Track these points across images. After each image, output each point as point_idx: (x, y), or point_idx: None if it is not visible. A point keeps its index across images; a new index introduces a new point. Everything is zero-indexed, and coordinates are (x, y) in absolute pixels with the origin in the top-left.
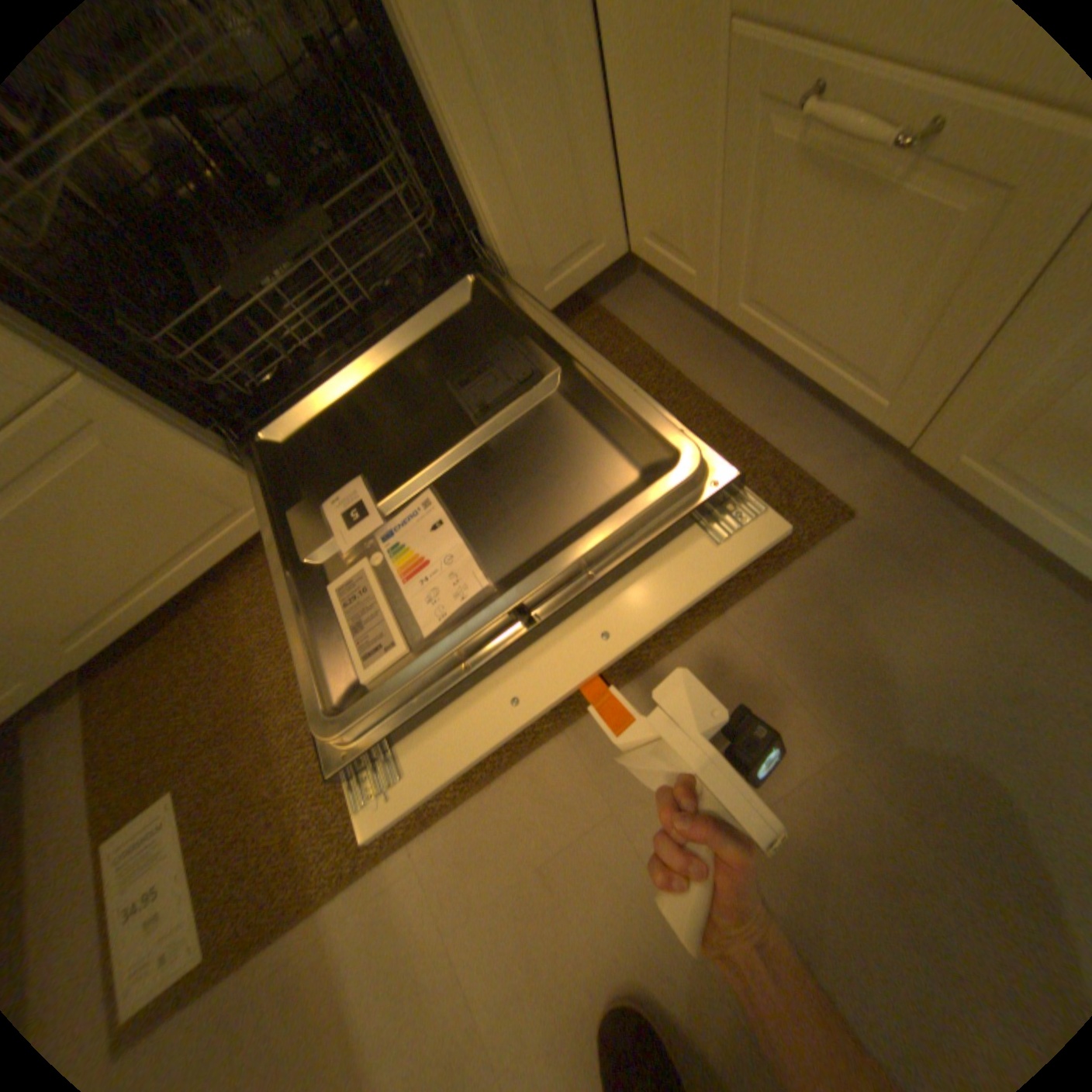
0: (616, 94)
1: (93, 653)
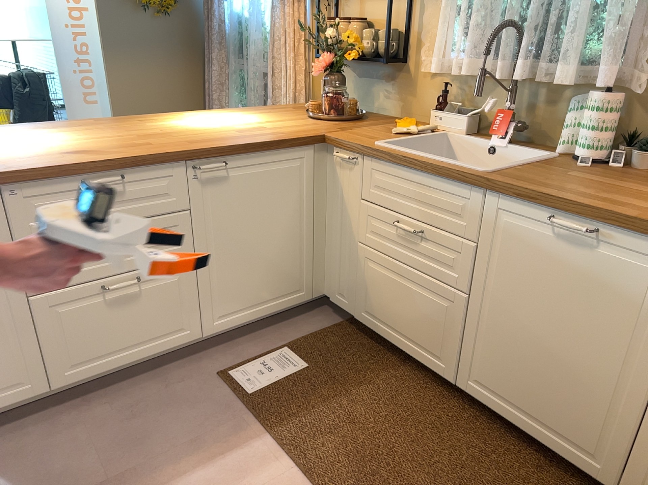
0: None
1: (363, 323)
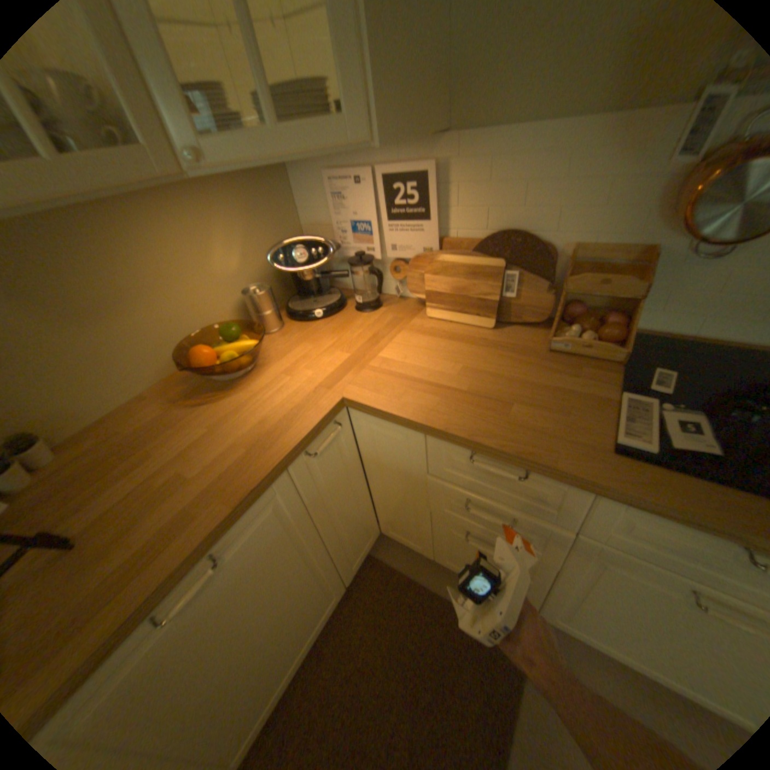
0: (378, 501)
1: None
